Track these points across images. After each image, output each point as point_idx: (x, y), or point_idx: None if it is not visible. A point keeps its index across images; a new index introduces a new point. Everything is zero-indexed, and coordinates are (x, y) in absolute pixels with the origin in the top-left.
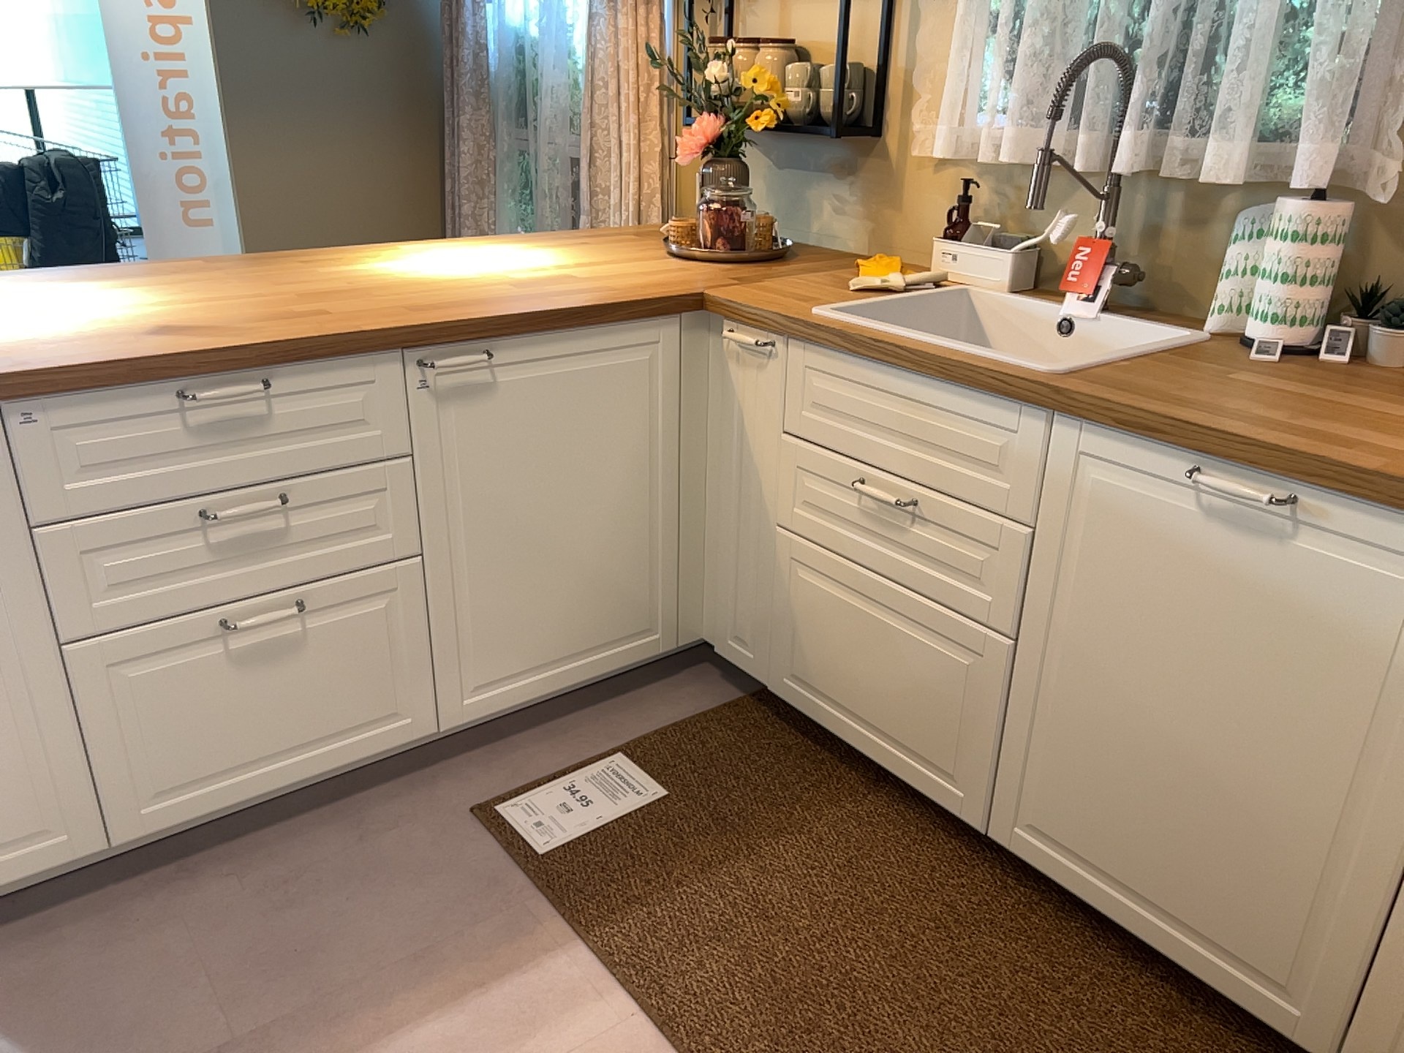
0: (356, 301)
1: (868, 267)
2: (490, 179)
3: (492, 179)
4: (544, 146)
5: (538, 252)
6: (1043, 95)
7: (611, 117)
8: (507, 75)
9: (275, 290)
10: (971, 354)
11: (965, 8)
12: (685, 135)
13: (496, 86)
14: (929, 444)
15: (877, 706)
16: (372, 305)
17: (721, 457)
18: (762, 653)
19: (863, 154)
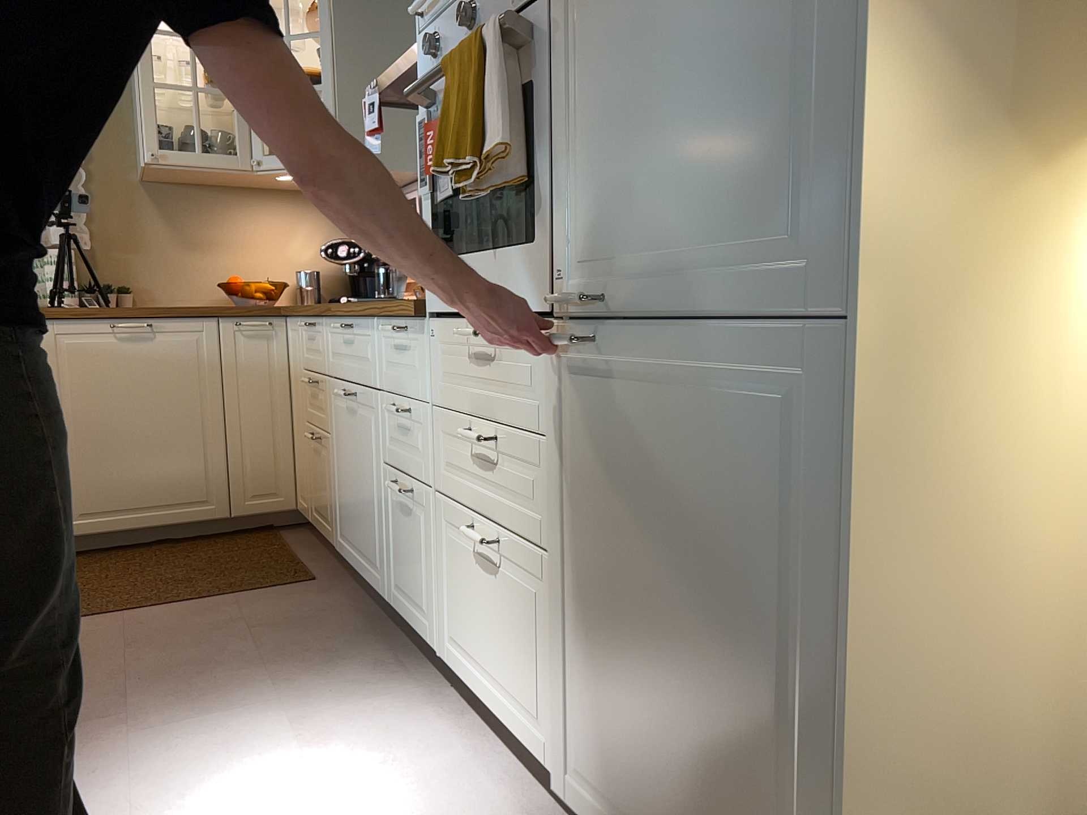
0: None
1: None
2: None
3: None
4: None
5: None
6: None
7: None
8: None
9: None
10: None
11: None
12: None
13: None
14: None
15: None
16: None
17: None
18: None
19: None
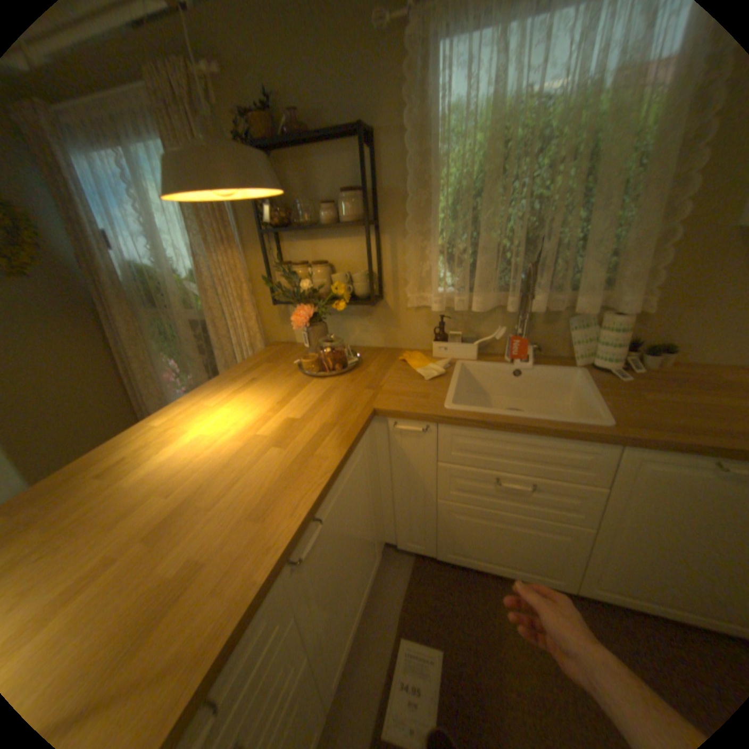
0: (199, 524)
1: (413, 360)
2: (138, 336)
3: (140, 336)
4: (177, 319)
5: (242, 398)
6: (490, 280)
7: (223, 303)
8: (134, 284)
9: (112, 540)
10: (562, 421)
11: (441, 244)
12: (294, 314)
13: (126, 289)
14: (542, 461)
15: (510, 559)
16: (217, 525)
17: (389, 472)
18: (431, 546)
19: (376, 305)
